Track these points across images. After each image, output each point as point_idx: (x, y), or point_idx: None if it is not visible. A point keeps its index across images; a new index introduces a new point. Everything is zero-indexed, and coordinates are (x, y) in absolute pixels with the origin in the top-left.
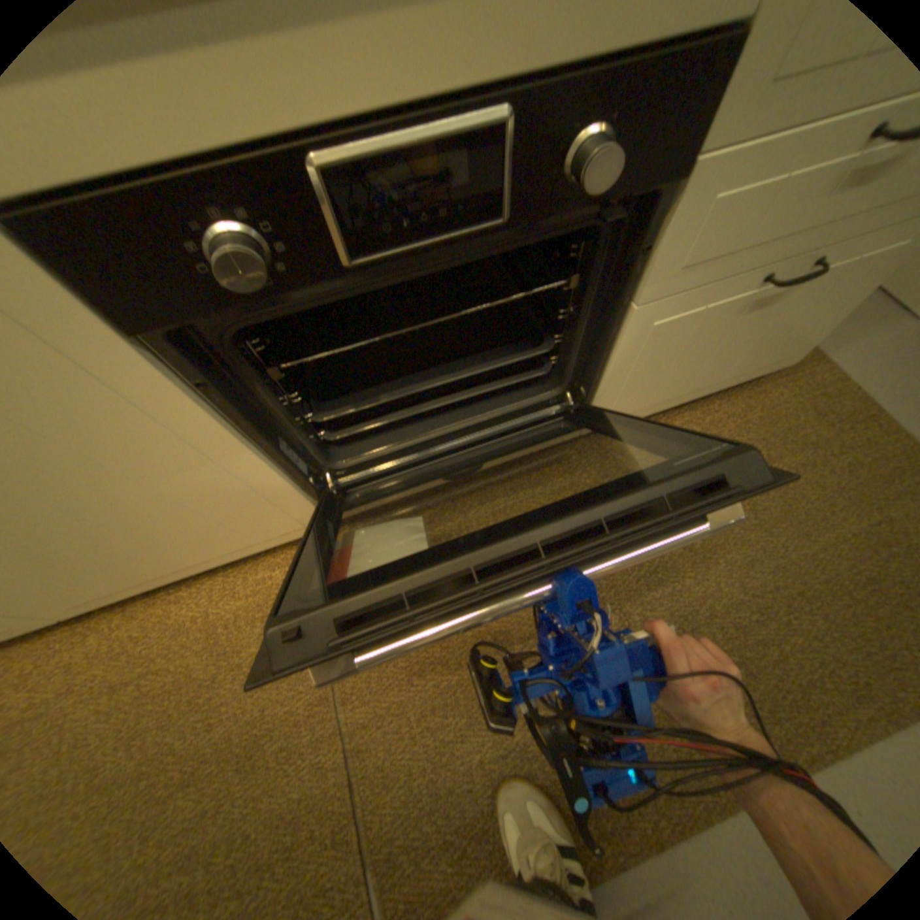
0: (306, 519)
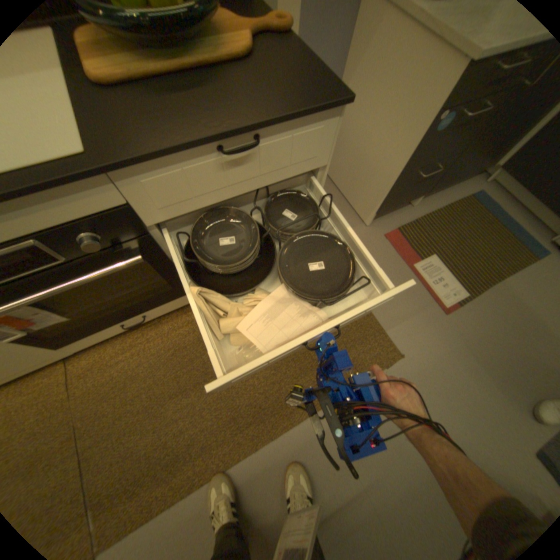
0: (50, 355)
